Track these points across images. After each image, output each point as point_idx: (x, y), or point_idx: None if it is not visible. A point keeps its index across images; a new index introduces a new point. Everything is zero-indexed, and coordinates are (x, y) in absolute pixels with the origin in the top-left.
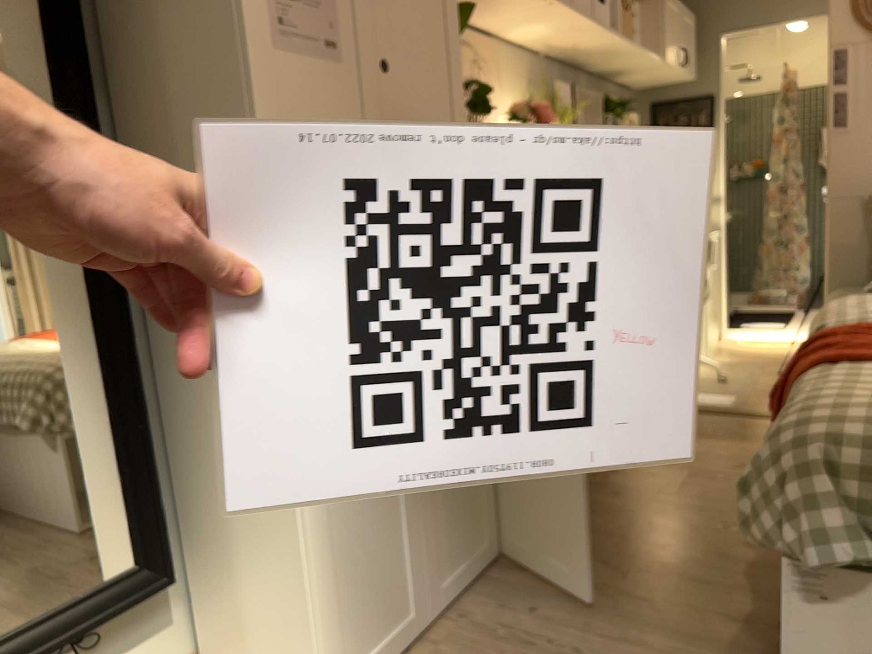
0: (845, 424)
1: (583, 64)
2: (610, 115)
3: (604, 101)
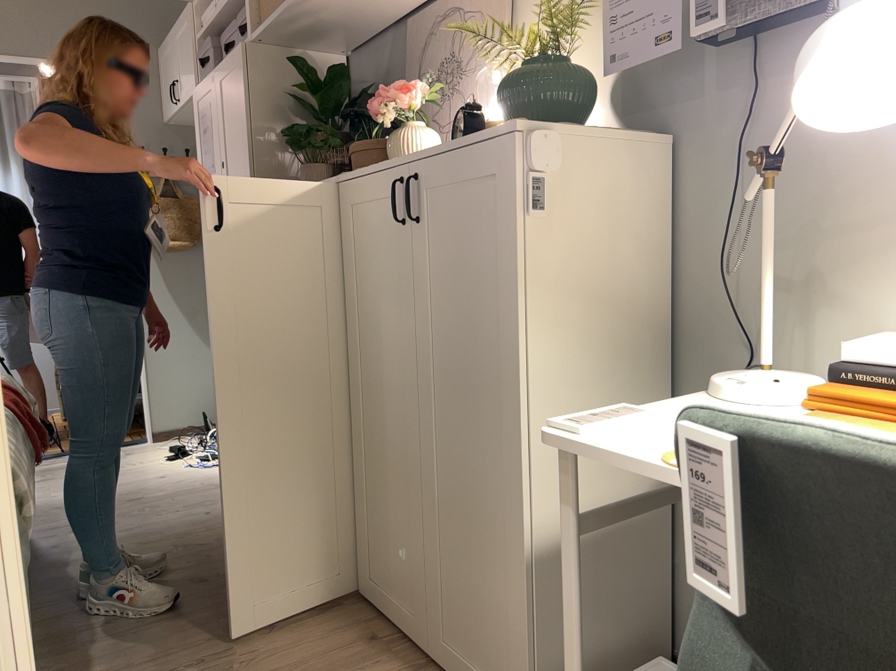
0: None
1: None
2: None
3: None
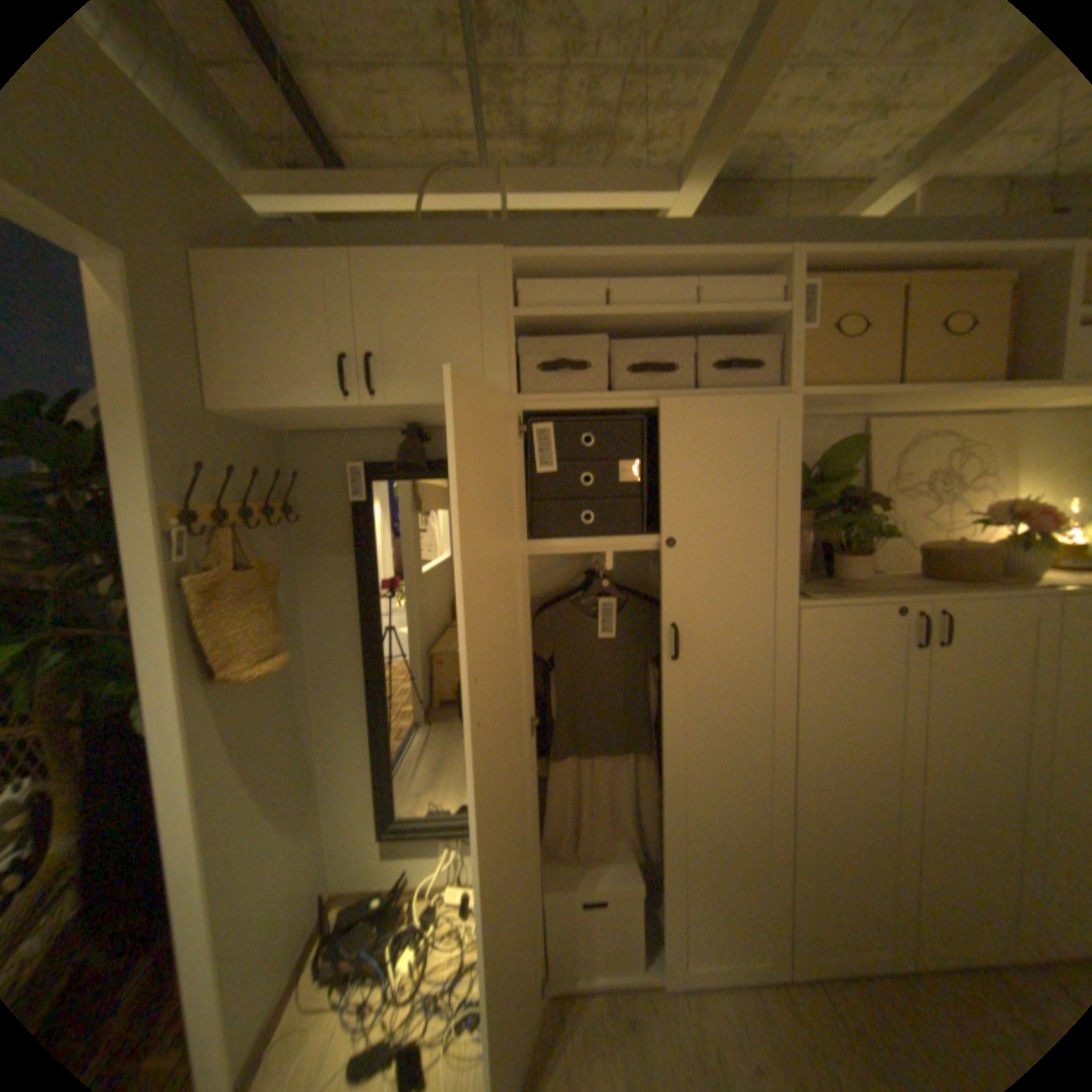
0: None
1: None
2: None
3: None
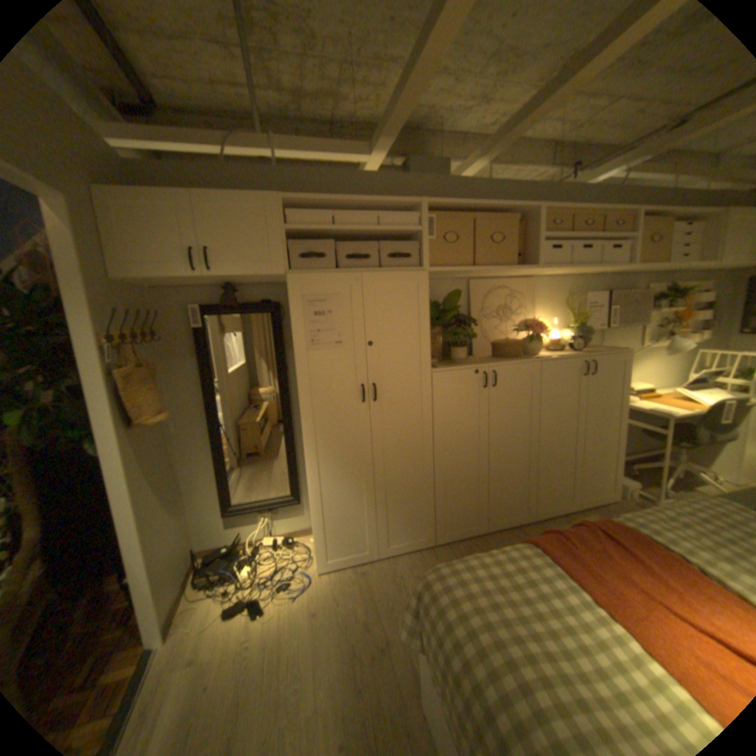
0: (447, 578)
1: (636, 271)
2: (665, 300)
3: (669, 289)
